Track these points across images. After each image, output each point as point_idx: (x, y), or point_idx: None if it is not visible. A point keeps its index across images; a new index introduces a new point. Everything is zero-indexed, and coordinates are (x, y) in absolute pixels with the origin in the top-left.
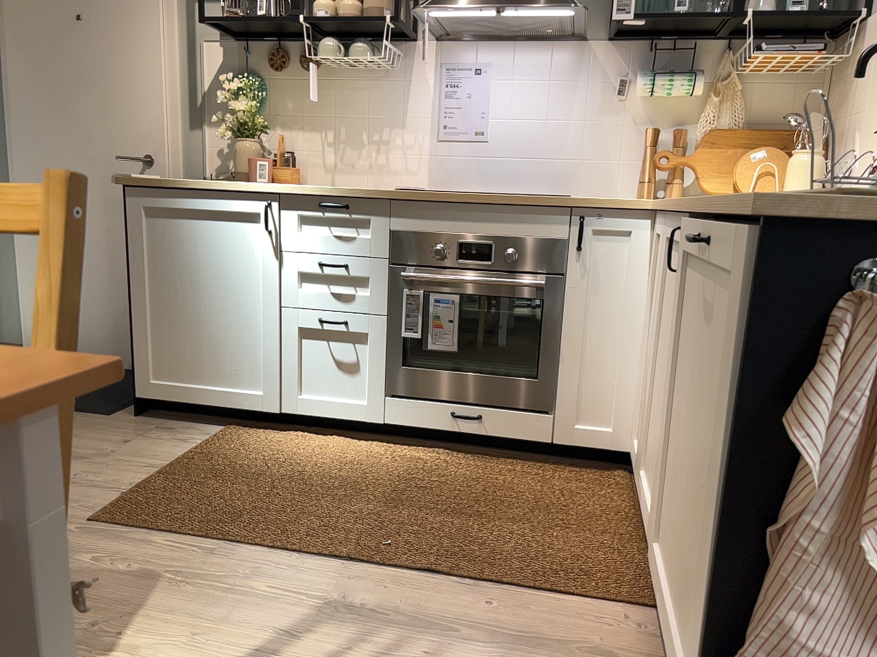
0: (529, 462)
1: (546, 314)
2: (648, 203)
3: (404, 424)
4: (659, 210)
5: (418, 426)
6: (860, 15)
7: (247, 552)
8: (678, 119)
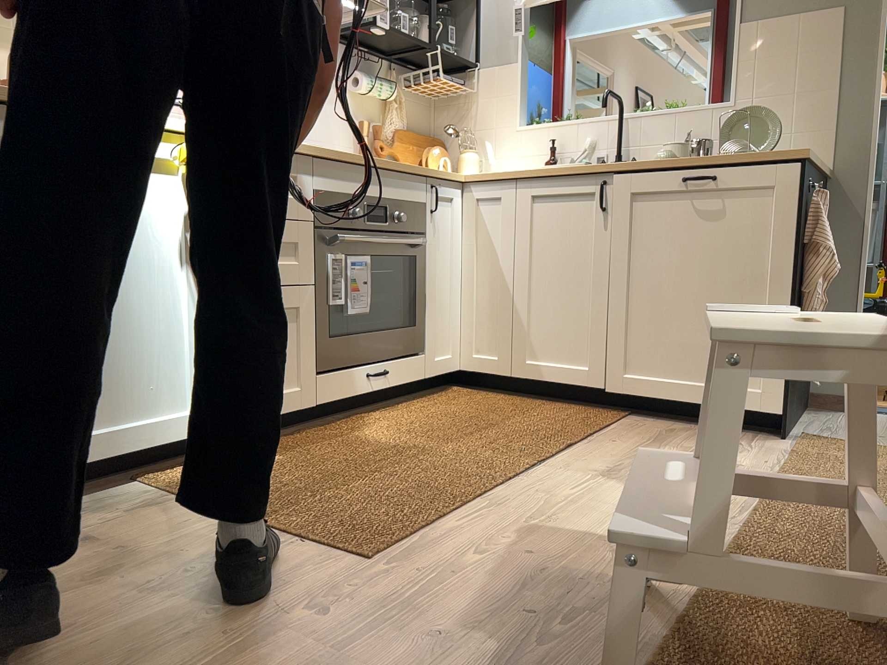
0: (406, 402)
1: (416, 265)
2: (462, 174)
3: (332, 397)
4: (490, 178)
5: (342, 395)
6: (476, 67)
7: (501, 487)
8: (370, 117)
